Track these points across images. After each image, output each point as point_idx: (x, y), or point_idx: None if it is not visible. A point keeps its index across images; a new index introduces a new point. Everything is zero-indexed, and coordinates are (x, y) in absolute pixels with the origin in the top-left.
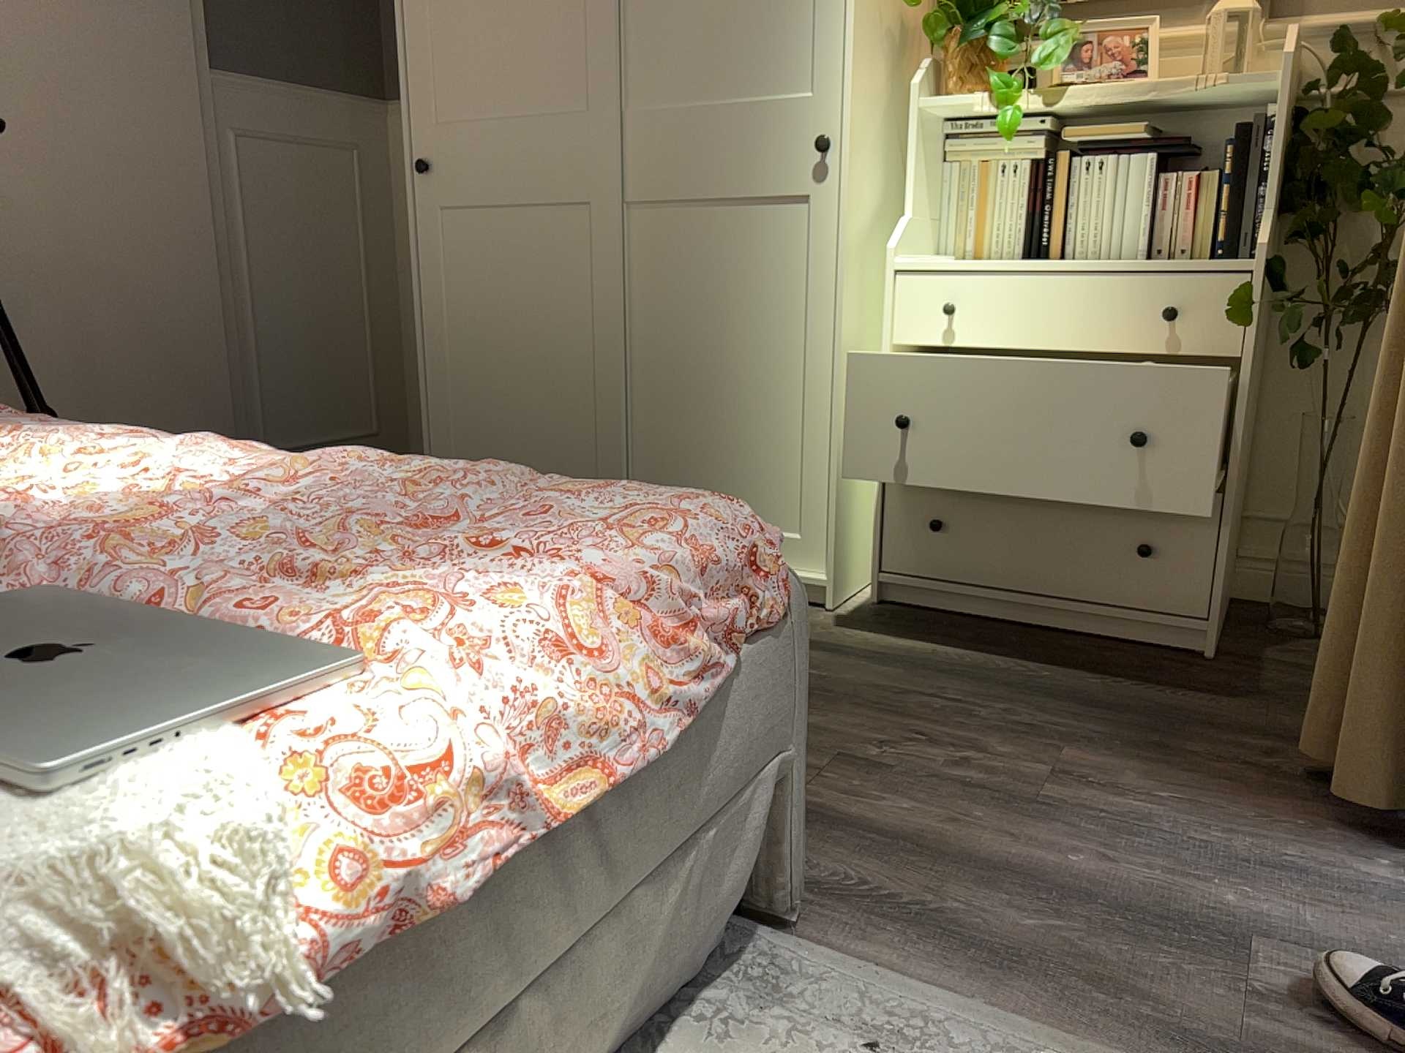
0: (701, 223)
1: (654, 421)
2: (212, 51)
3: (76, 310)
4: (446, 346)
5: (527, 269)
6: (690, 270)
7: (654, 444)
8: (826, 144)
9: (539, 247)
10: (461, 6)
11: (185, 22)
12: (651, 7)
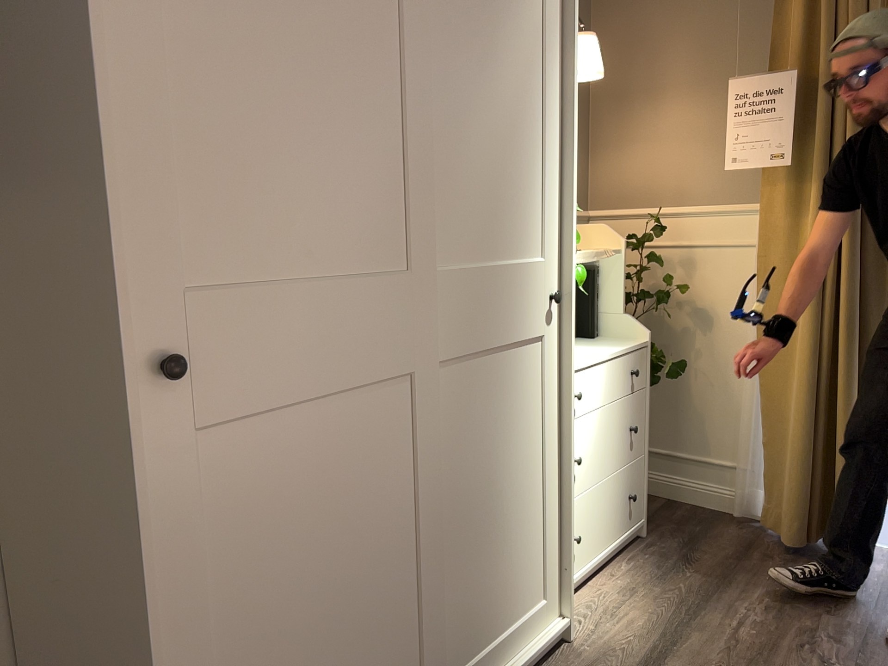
0: (482, 370)
1: (450, 581)
2: None
3: None
4: (199, 660)
5: (333, 473)
6: (476, 416)
7: (451, 602)
8: (561, 295)
9: (349, 439)
10: (226, 93)
11: None
12: (443, 161)
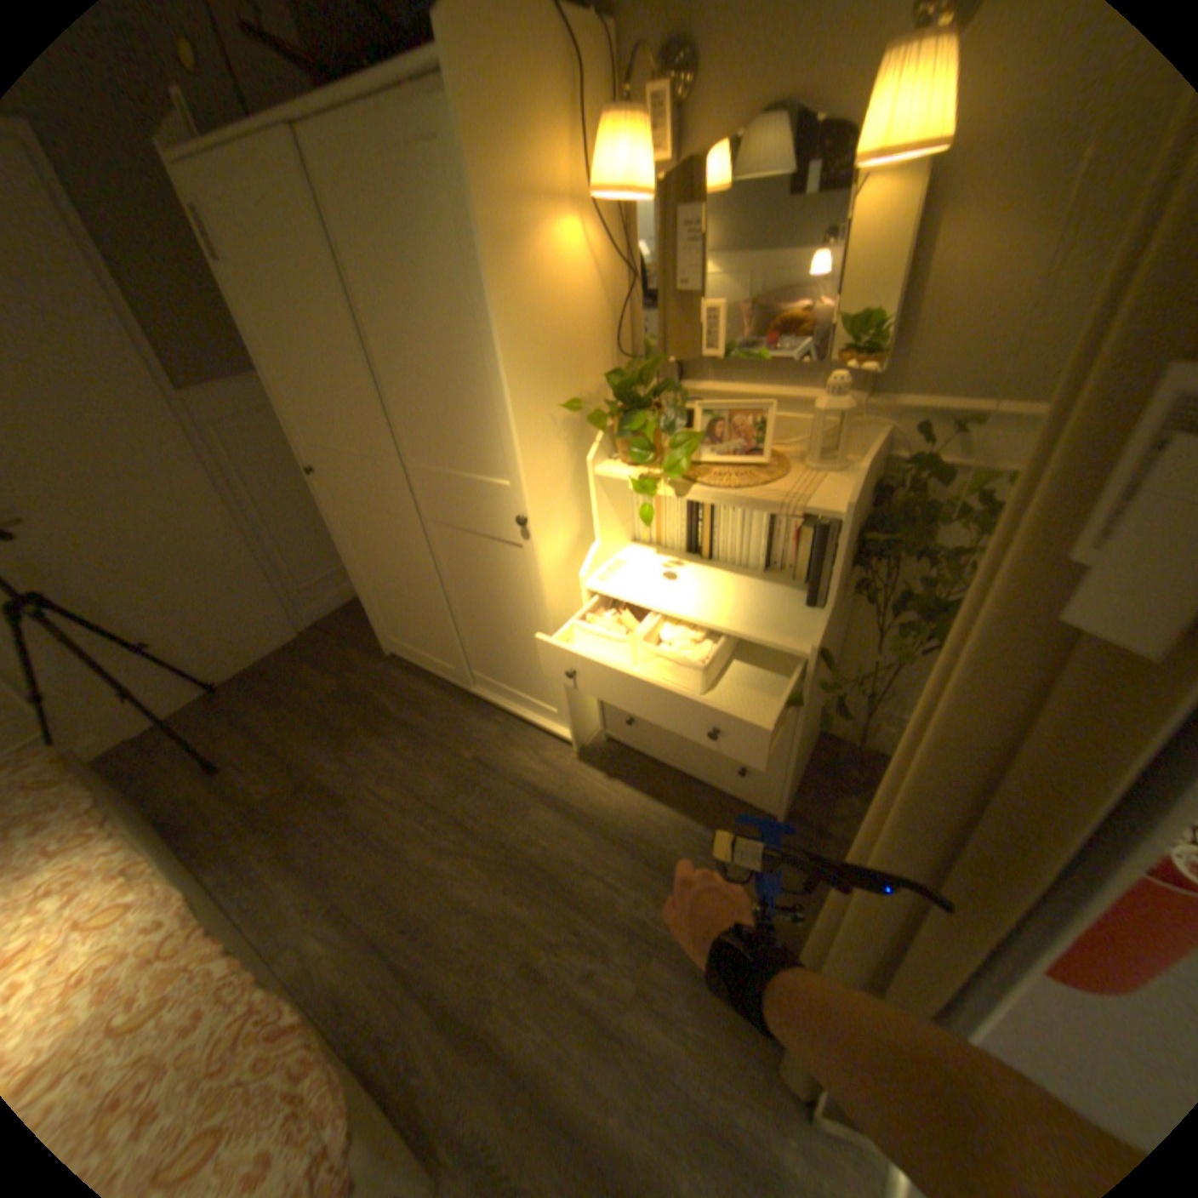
0: (464, 541)
1: (469, 634)
2: (165, 382)
3: (136, 577)
4: (356, 569)
5: (380, 541)
6: (466, 565)
7: (472, 644)
8: (520, 523)
9: (382, 531)
10: (288, 372)
11: (135, 374)
12: (397, 397)
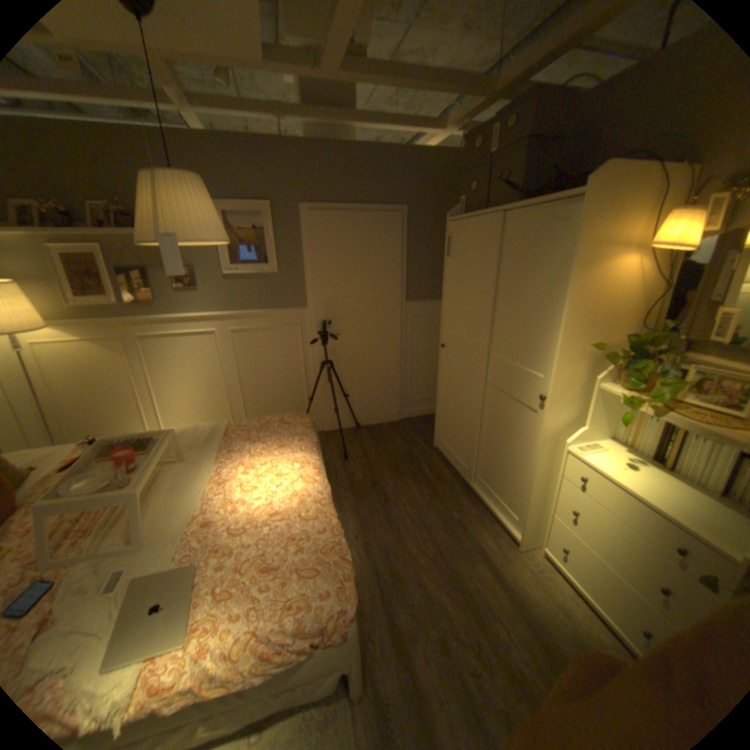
0: (505, 400)
1: (485, 452)
2: (404, 297)
3: (359, 368)
4: (441, 397)
5: (460, 387)
6: (500, 413)
7: (484, 458)
8: (542, 398)
9: (463, 382)
10: (455, 302)
11: (396, 292)
12: (501, 322)
